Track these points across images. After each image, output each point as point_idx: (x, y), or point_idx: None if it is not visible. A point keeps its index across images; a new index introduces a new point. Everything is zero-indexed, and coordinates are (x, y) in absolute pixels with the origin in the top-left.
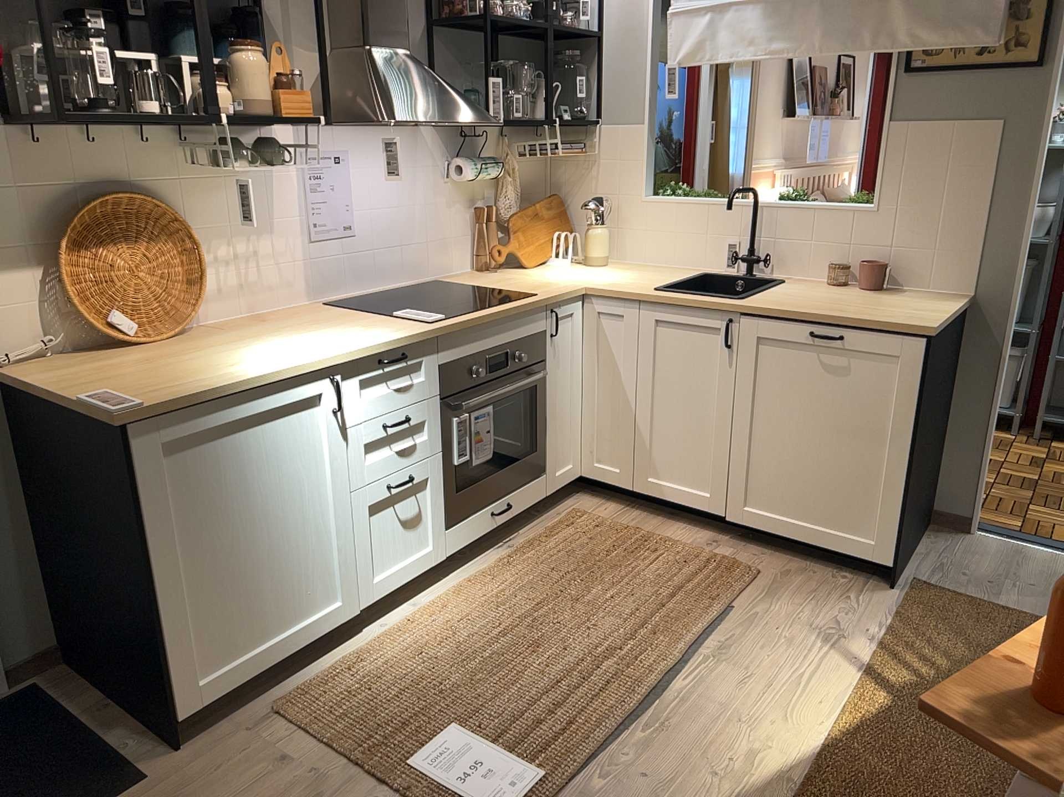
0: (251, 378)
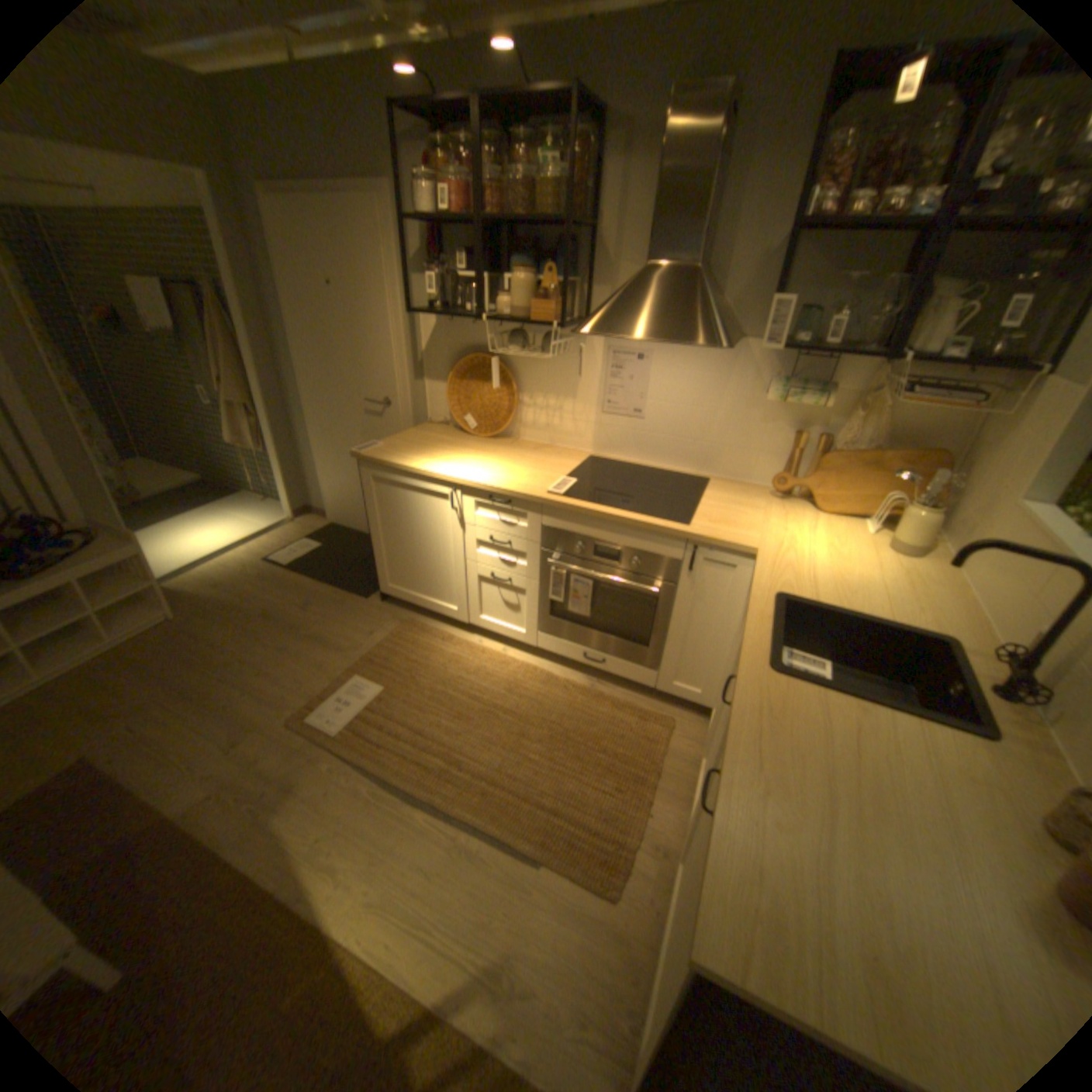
0: (408, 466)
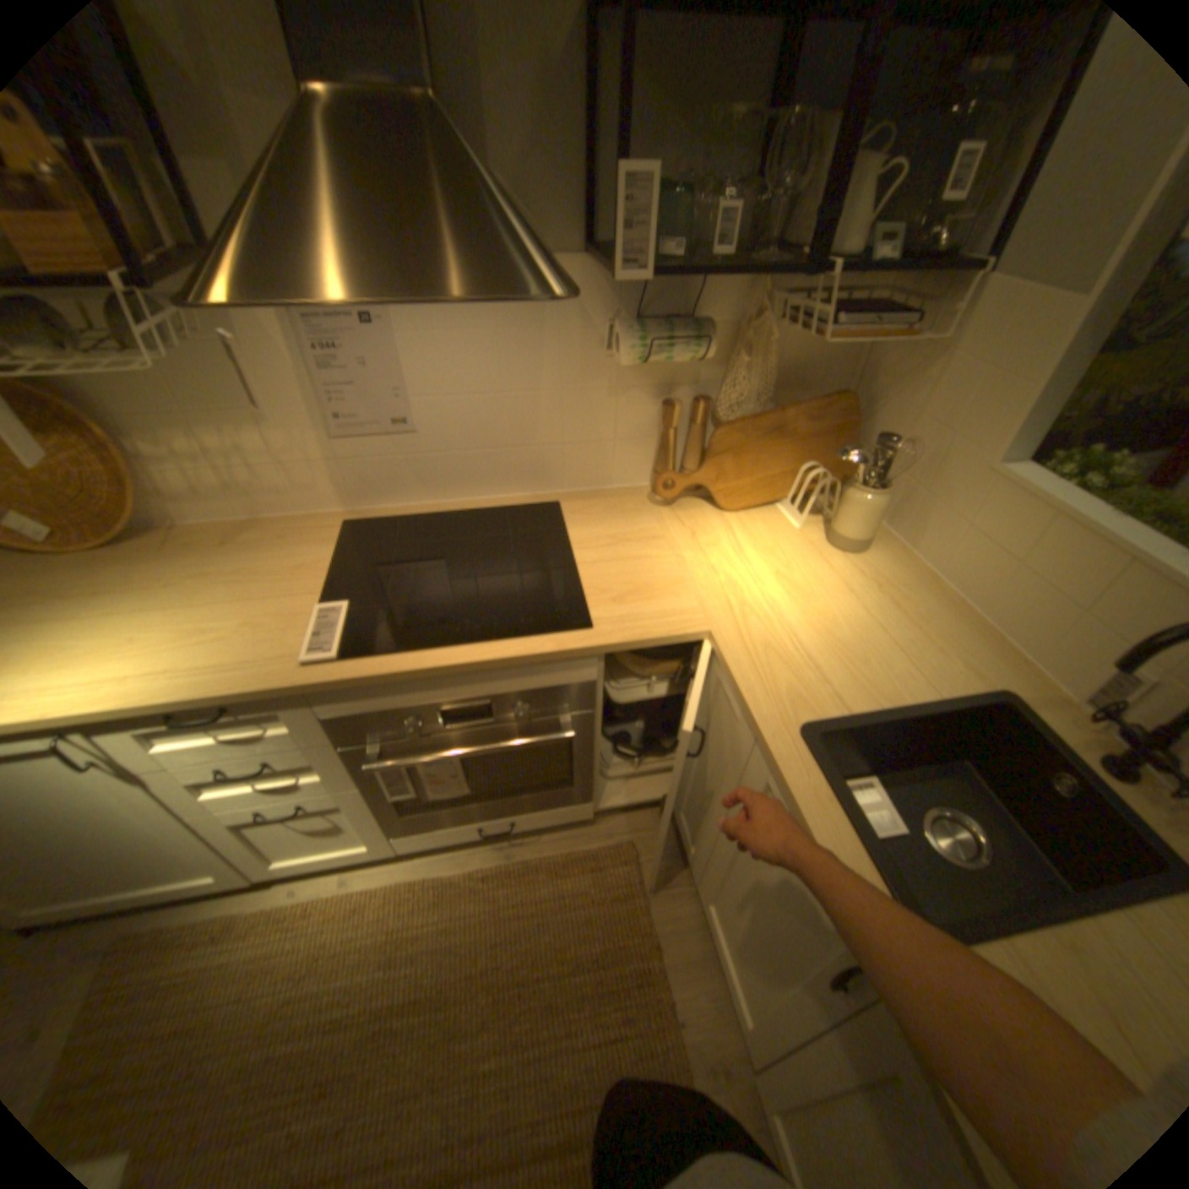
0: None
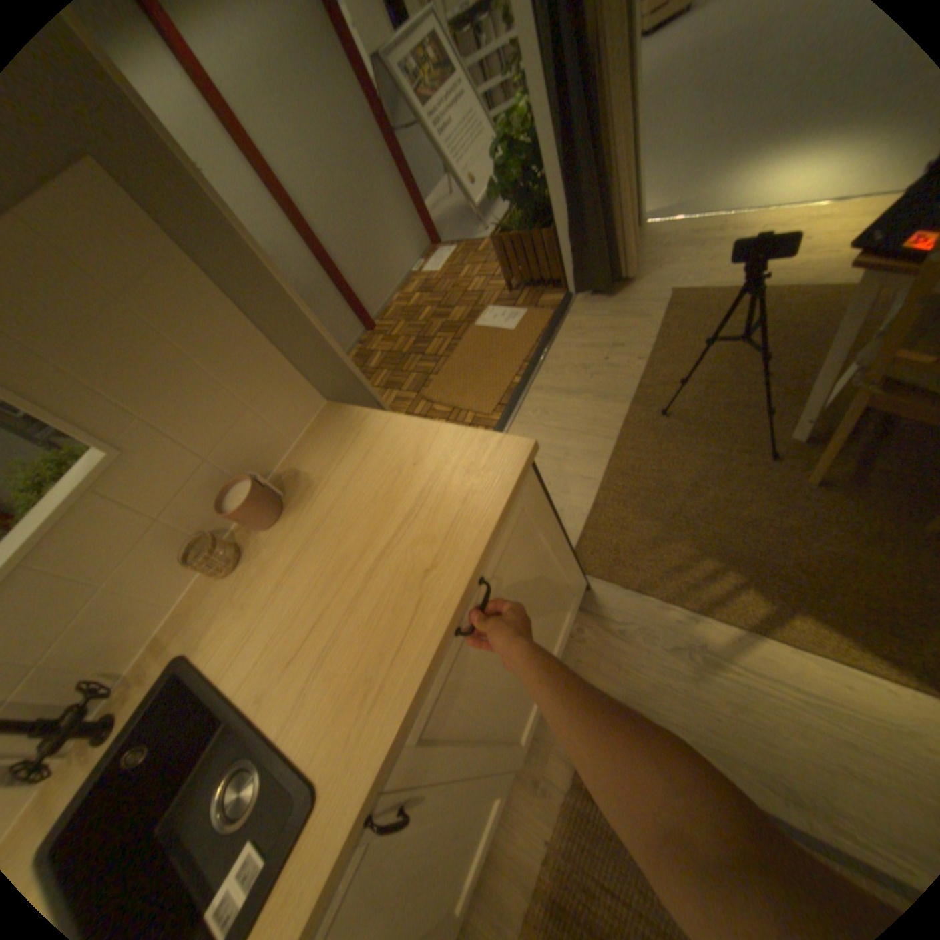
0: None
